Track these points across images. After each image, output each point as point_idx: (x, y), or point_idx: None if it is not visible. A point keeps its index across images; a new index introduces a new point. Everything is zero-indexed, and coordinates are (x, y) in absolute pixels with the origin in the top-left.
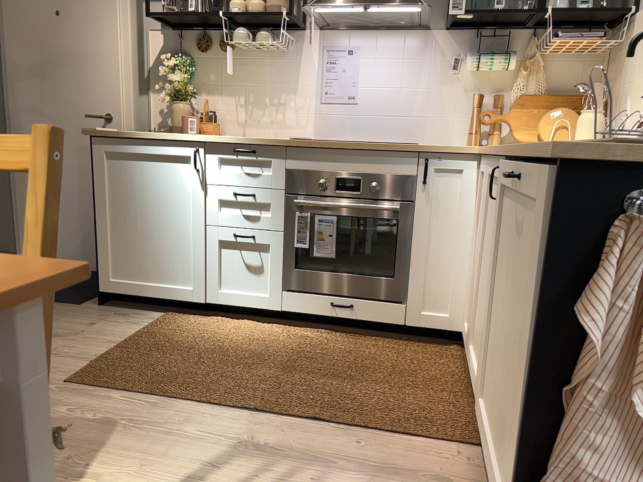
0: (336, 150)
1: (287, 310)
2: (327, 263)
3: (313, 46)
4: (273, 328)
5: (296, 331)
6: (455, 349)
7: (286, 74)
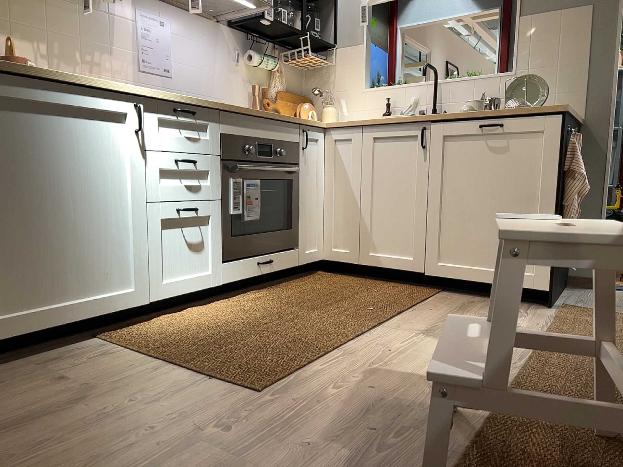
0: (256, 117)
1: (226, 281)
2: (244, 227)
3: (128, 7)
4: (218, 305)
5: (233, 300)
6: (319, 274)
7: (102, 30)
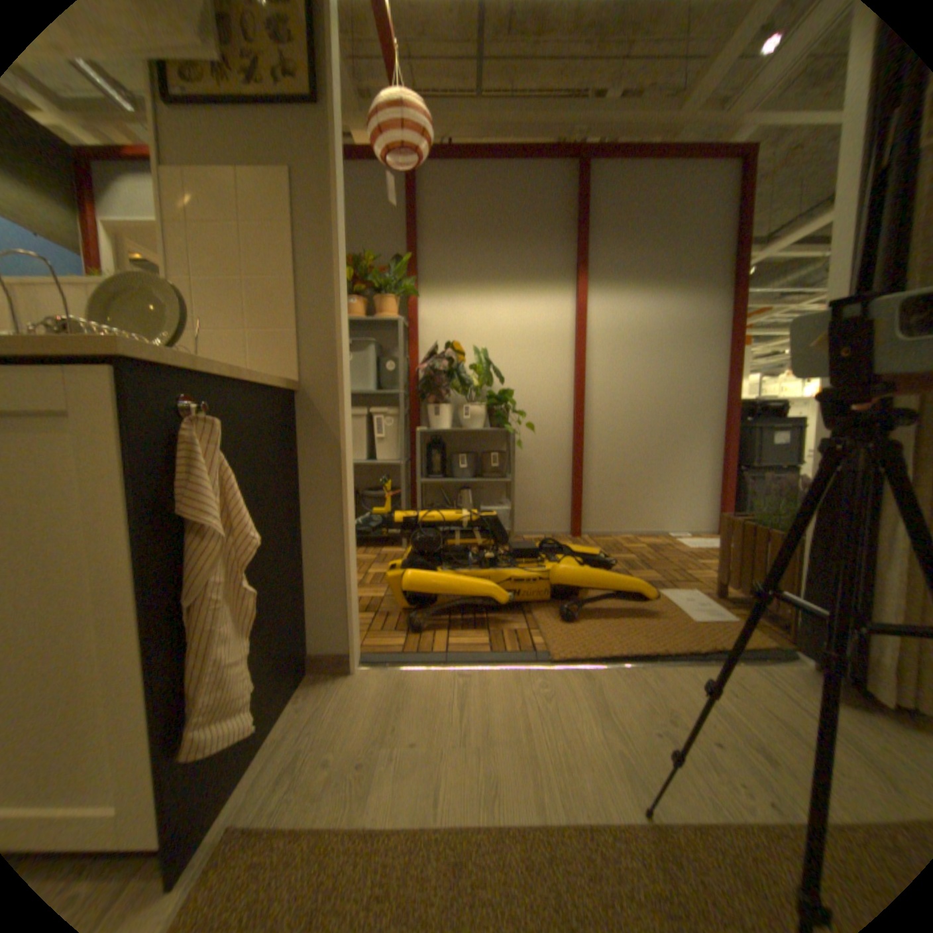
0: None
1: None
2: None
3: None
4: None
5: None
6: None
7: None
